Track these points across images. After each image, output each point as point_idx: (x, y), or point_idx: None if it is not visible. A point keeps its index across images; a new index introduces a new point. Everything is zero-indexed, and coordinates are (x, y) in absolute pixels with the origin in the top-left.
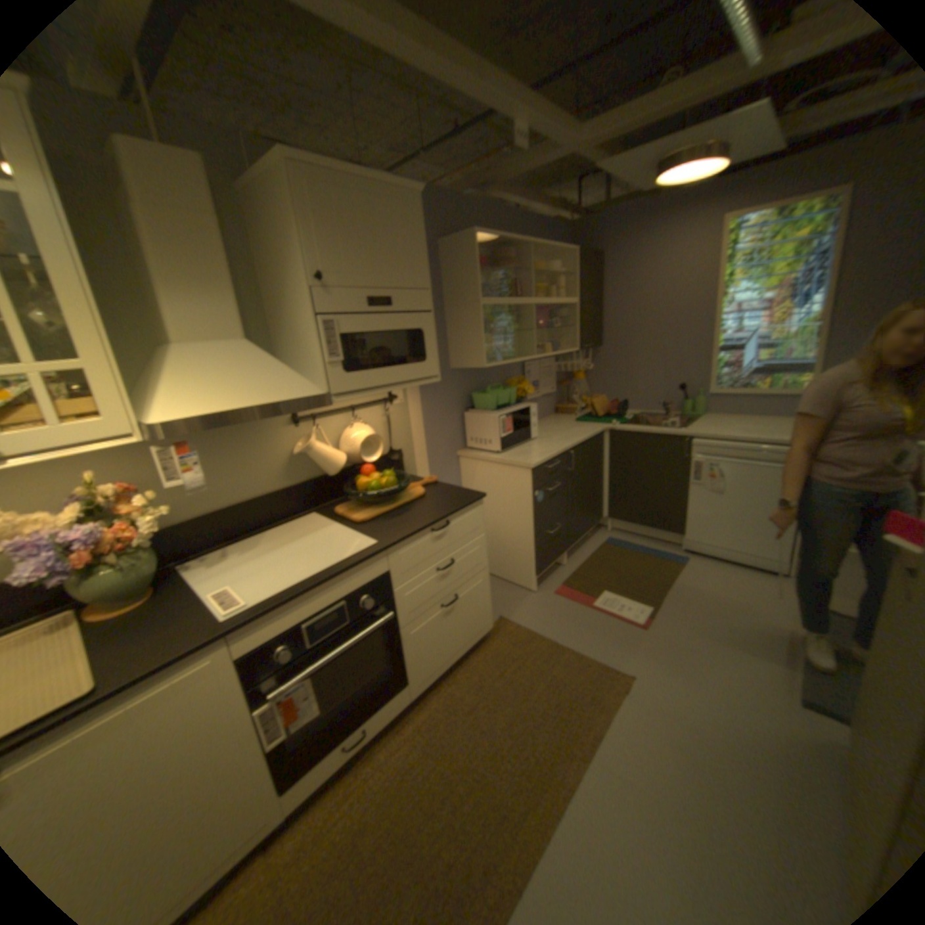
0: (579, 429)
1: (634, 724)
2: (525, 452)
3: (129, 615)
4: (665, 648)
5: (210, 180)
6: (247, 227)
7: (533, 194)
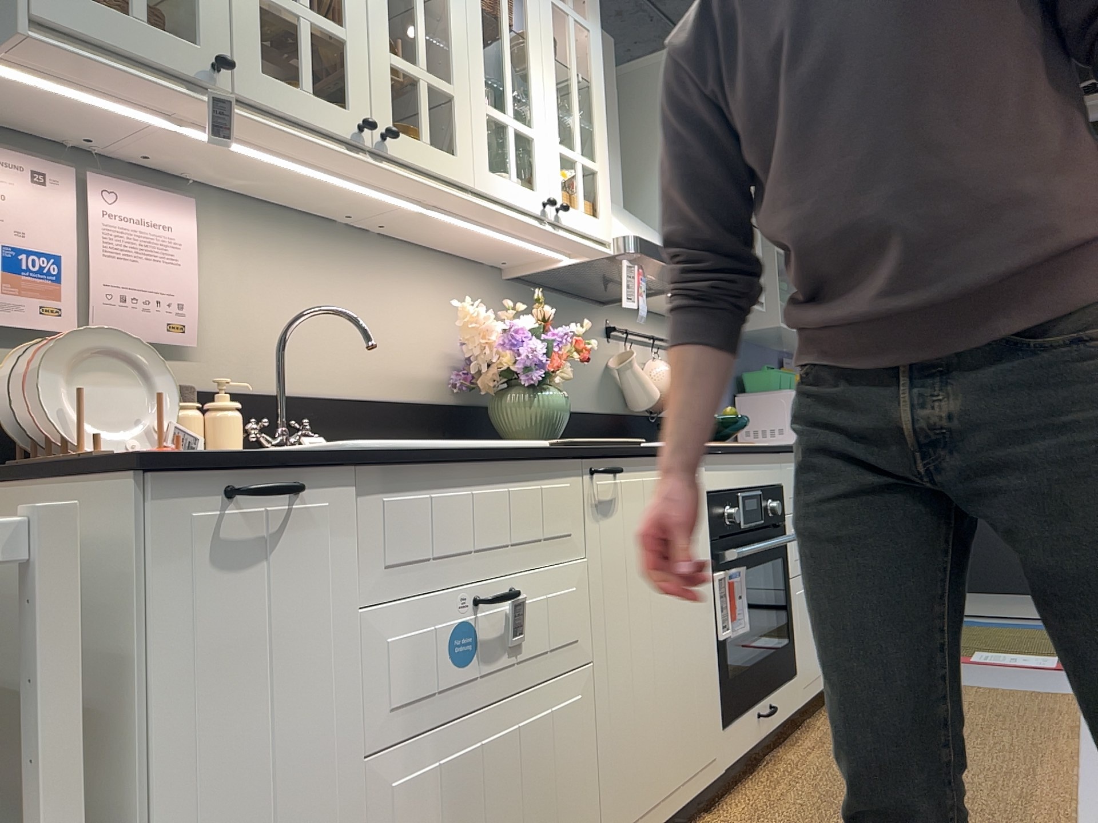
0: None
1: None
2: None
3: None
4: None
5: None
6: None
7: None
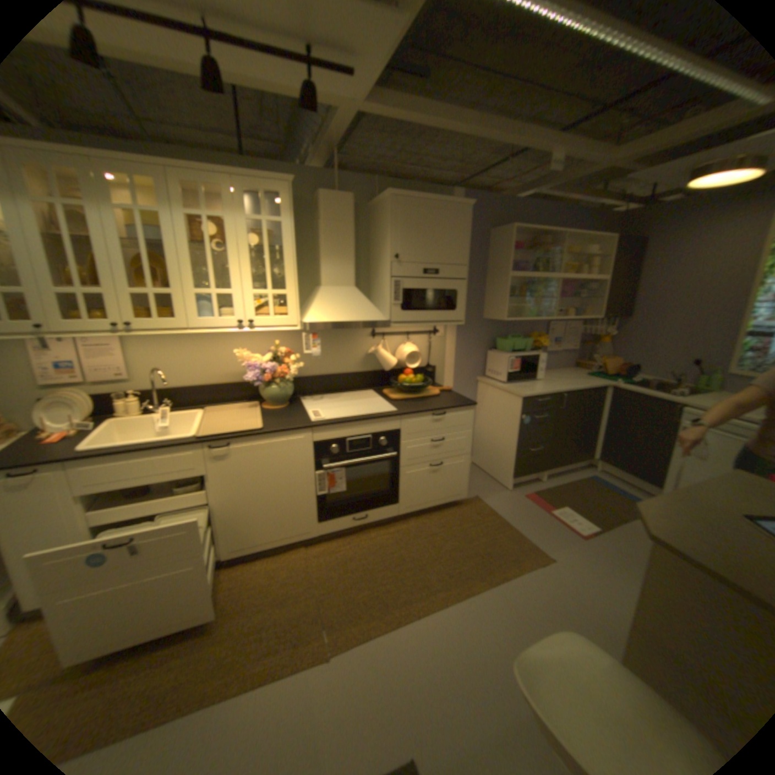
0: (584, 381)
1: (538, 583)
2: (525, 386)
3: (278, 410)
4: (594, 555)
5: (357, 203)
6: (370, 226)
7: (588, 191)
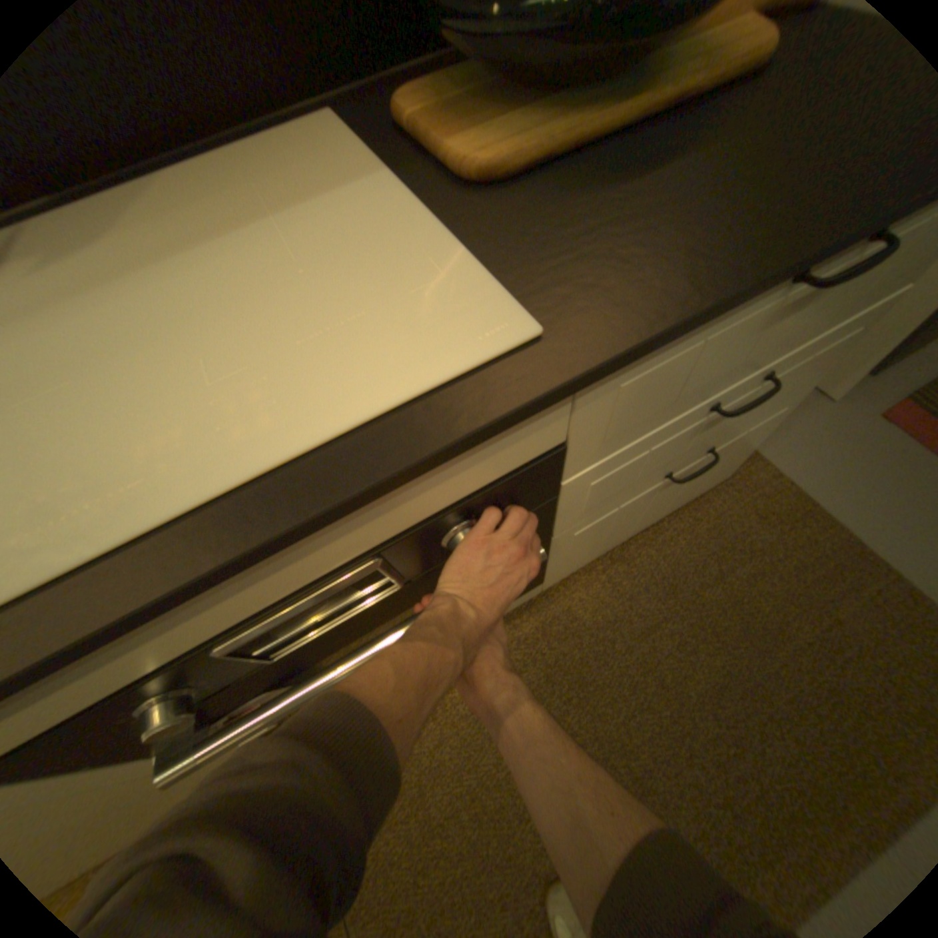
0: None
1: None
2: None
3: None
4: None
5: None
6: None
7: None
